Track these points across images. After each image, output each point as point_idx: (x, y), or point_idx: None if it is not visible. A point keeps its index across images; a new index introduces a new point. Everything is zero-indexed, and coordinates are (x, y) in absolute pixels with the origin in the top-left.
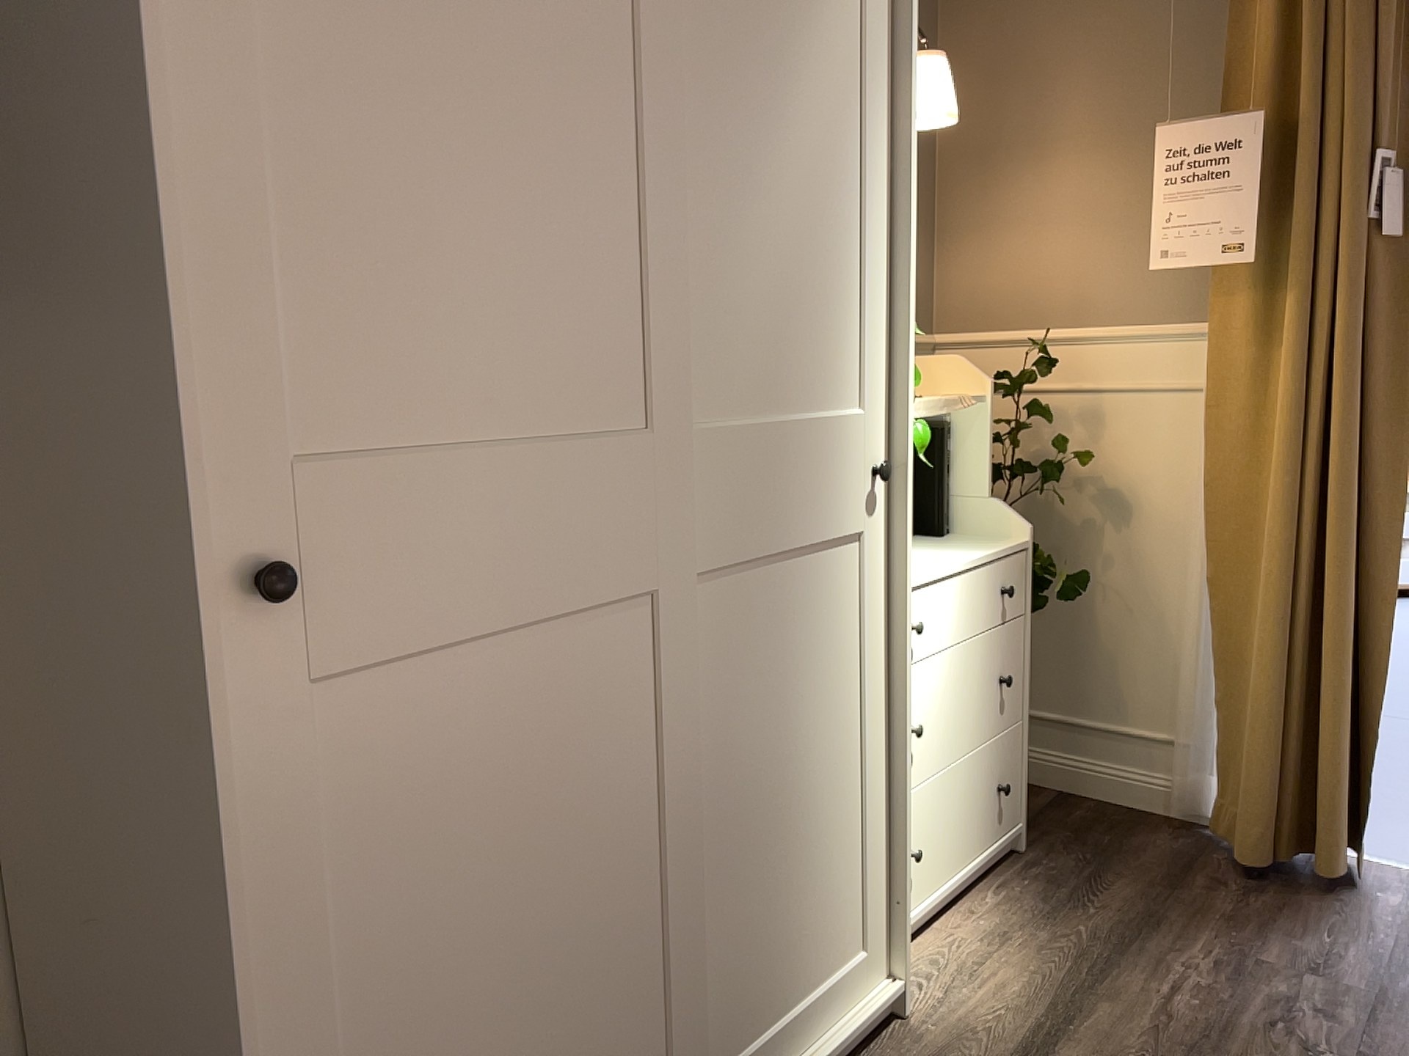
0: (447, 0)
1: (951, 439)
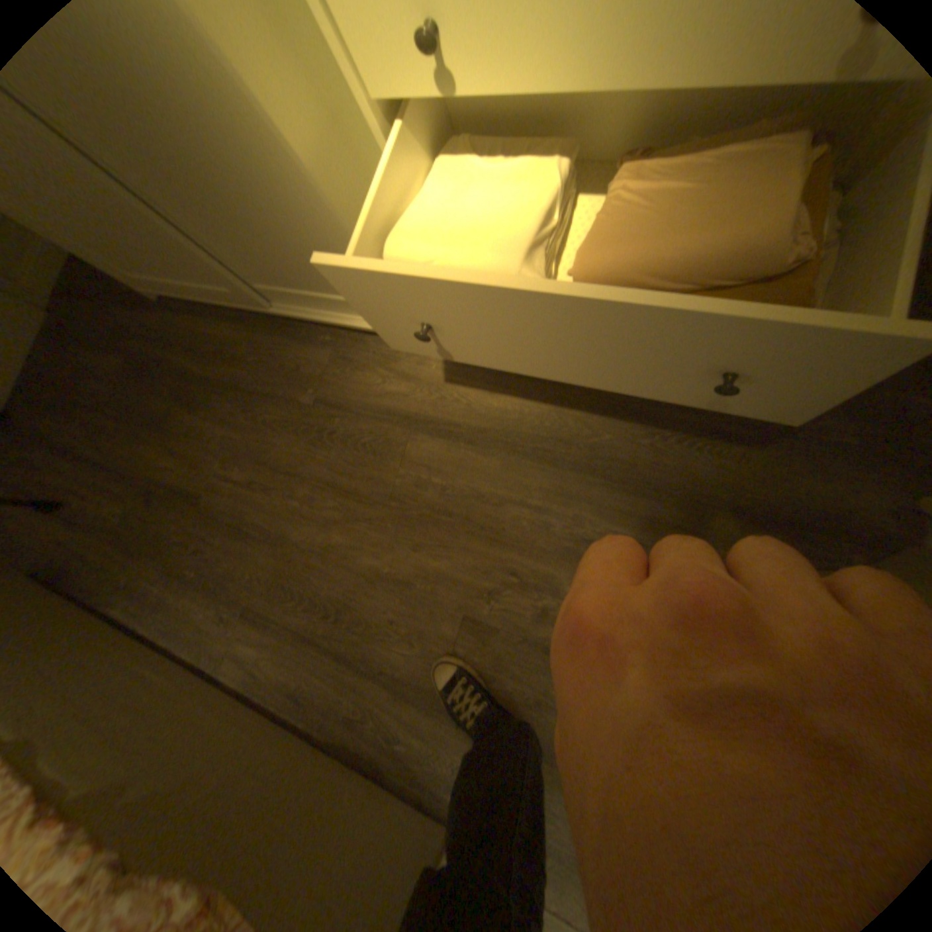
0: None
1: None
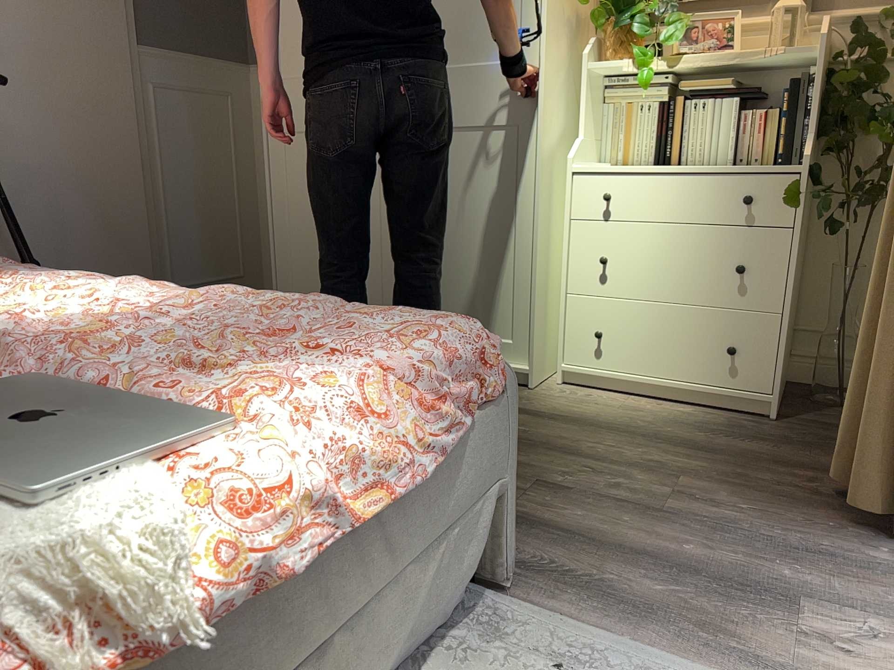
0: None
1: (812, 87)
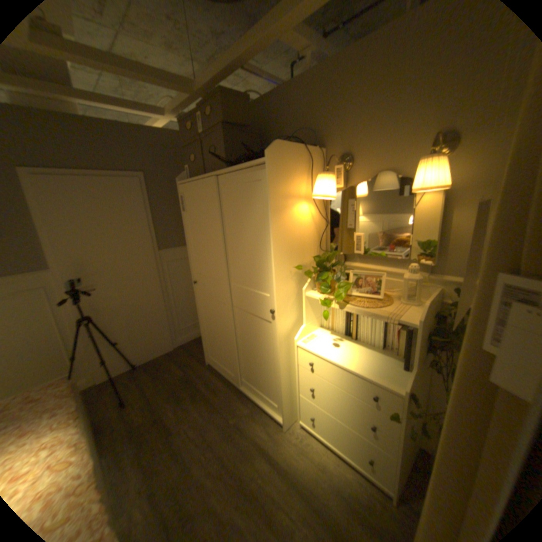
0: (199, 231)
1: (420, 337)
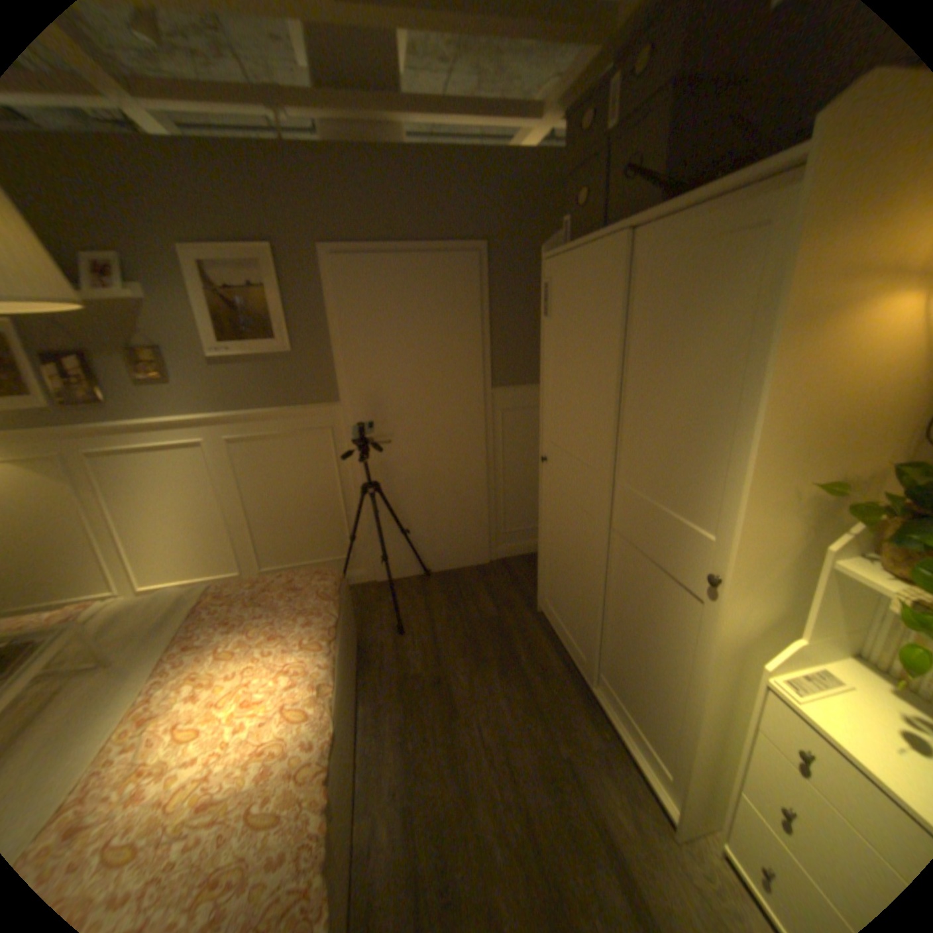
0: (570, 357)
1: None
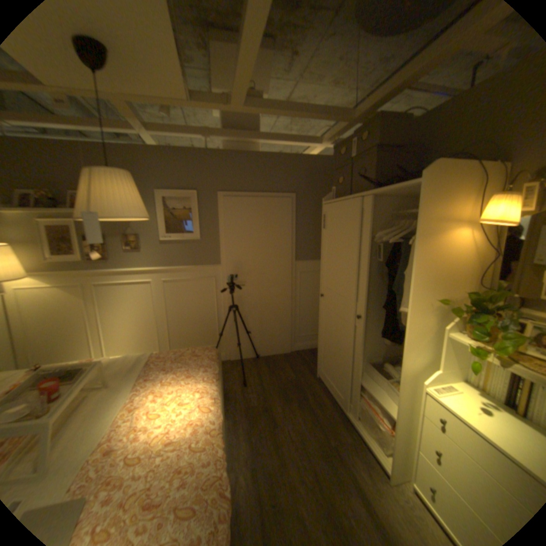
0: (335, 247)
1: None
